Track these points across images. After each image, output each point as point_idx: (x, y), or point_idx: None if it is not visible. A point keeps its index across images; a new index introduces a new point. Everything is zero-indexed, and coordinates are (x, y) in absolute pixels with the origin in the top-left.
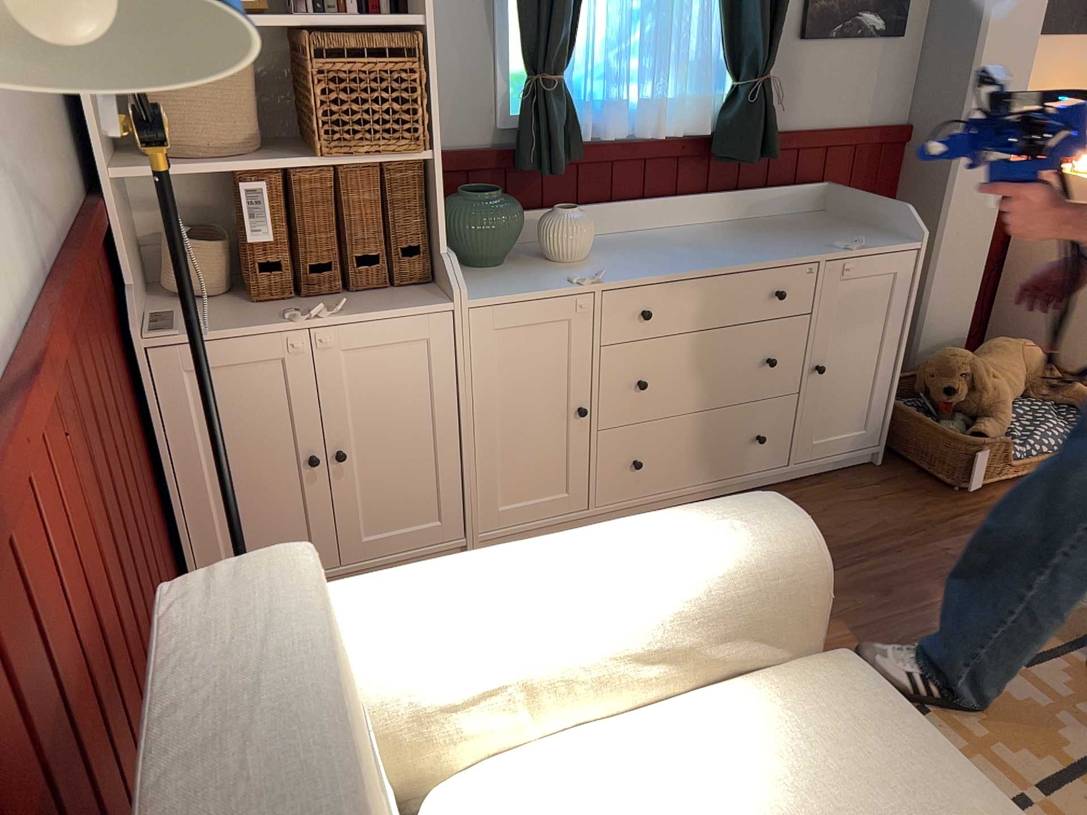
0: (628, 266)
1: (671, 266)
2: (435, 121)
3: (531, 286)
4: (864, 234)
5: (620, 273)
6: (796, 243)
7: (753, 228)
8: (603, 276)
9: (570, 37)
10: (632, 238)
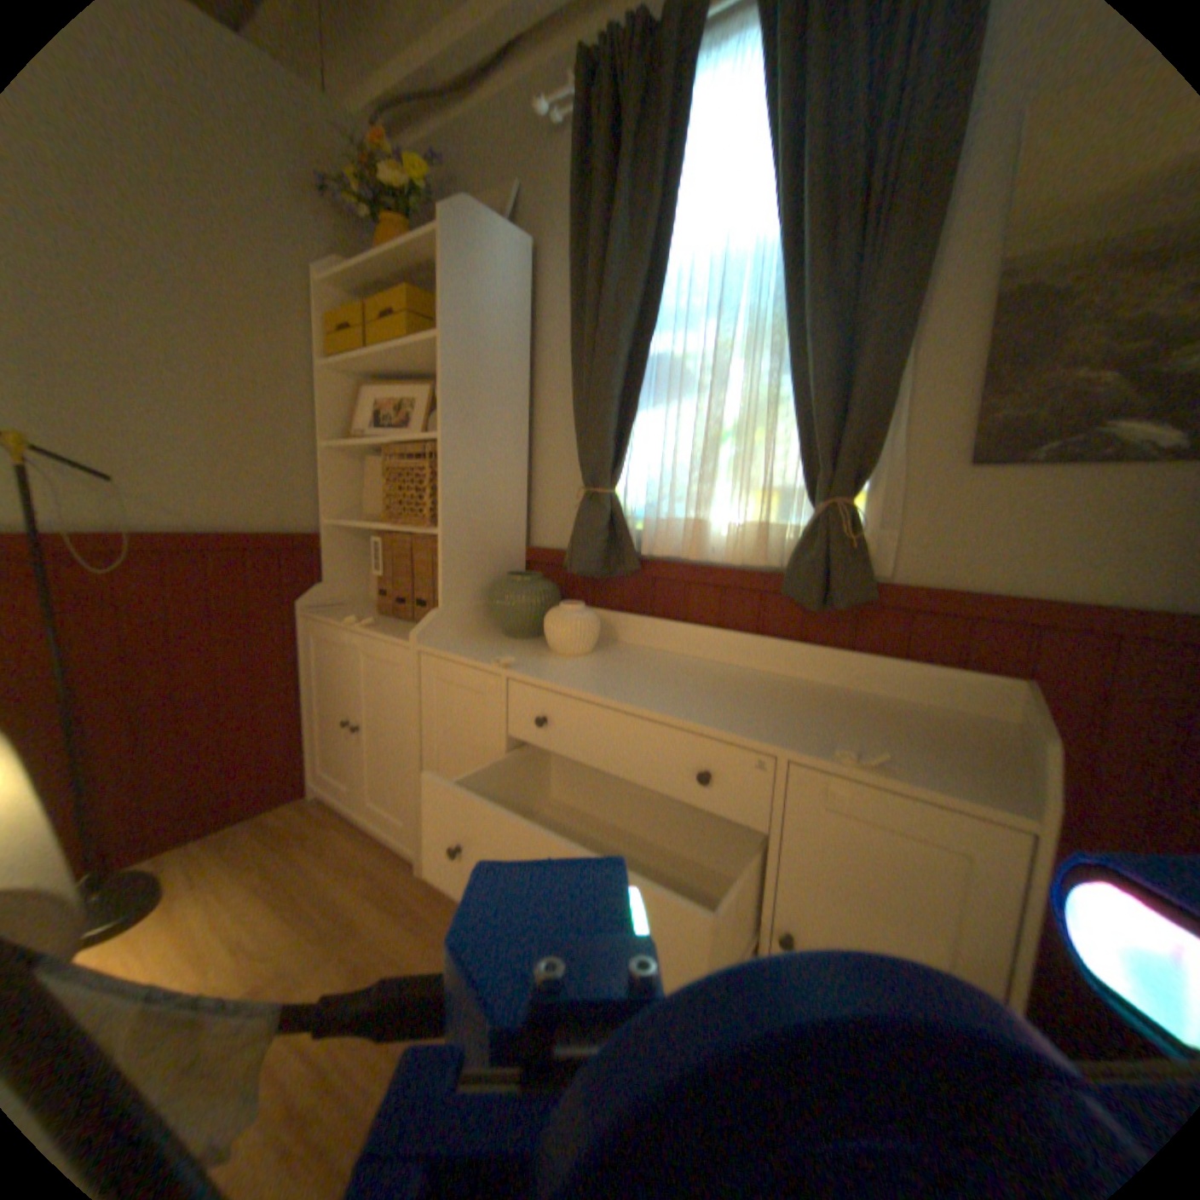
0: (576, 672)
1: (599, 684)
2: (443, 506)
3: (475, 654)
4: (968, 764)
5: (548, 672)
6: (810, 727)
7: (828, 698)
8: (532, 668)
9: (610, 455)
10: (674, 661)
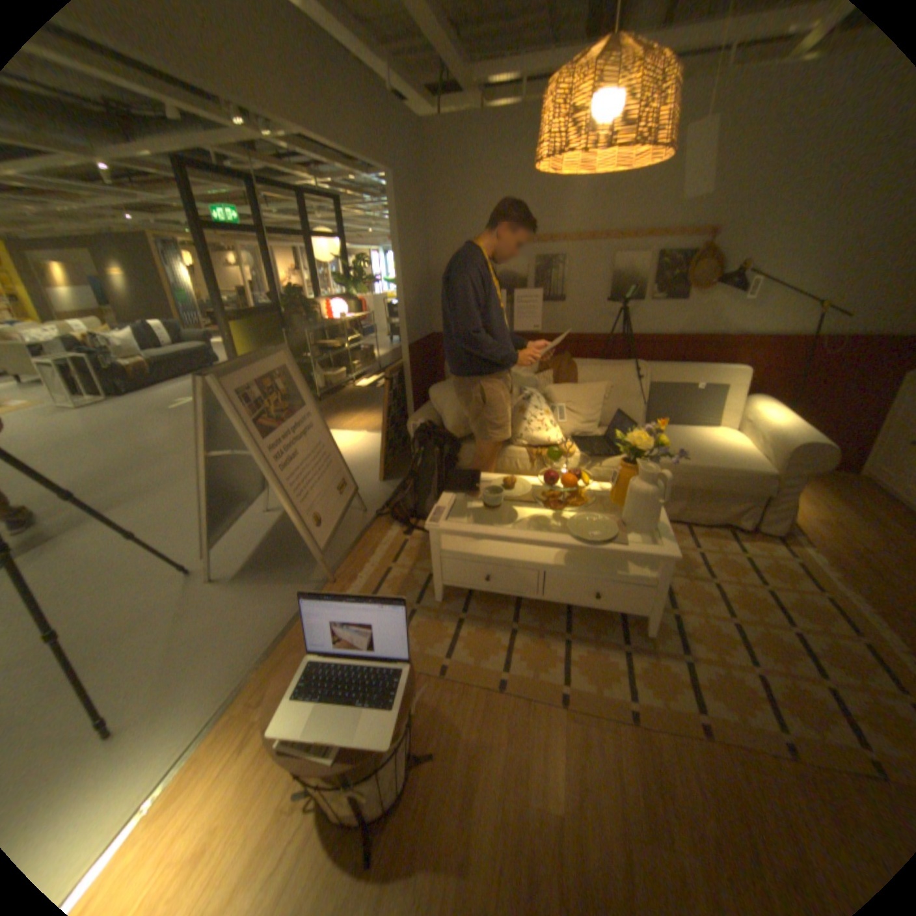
0: None
1: None
2: None
3: None
4: None
5: None
6: None
7: None
8: None
9: None
10: None
